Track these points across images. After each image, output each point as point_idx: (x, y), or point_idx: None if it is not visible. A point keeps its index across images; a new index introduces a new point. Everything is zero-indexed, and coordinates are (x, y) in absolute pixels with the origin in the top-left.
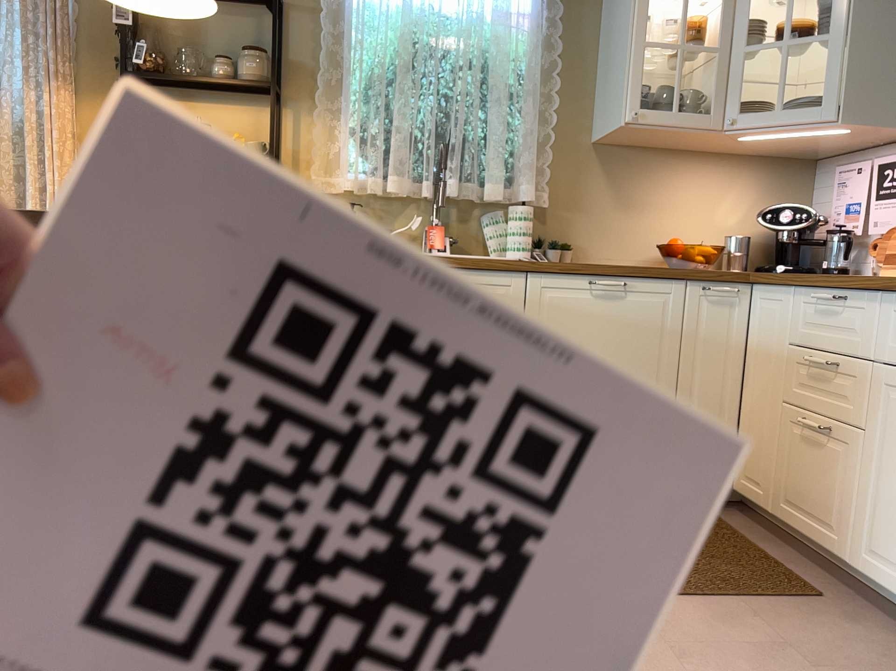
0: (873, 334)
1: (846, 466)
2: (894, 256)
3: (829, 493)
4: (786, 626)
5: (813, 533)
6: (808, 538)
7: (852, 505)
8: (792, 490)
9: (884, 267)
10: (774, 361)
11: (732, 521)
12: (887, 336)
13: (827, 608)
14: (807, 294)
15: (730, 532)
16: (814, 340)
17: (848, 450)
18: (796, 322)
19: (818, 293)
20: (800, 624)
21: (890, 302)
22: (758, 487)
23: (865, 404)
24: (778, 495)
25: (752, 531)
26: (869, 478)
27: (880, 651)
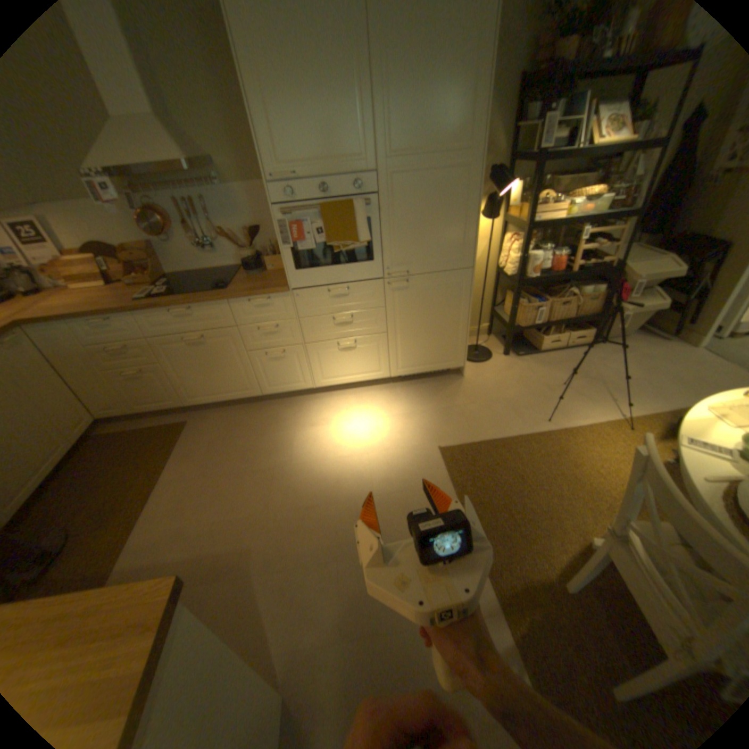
0: (135, 329)
1: (157, 379)
2: (67, 278)
3: (156, 391)
4: (196, 439)
5: (158, 407)
6: (156, 410)
7: (170, 389)
8: (134, 401)
9: (65, 284)
10: (75, 358)
11: (110, 431)
12: (143, 328)
13: (191, 424)
14: (75, 323)
15: (121, 435)
16: (98, 341)
17: (154, 374)
18: (78, 337)
19: (84, 321)
20: (197, 435)
21: (136, 315)
22: (110, 411)
23: (150, 355)
24: (127, 407)
25: (124, 427)
26: (171, 378)
27: (219, 420)
